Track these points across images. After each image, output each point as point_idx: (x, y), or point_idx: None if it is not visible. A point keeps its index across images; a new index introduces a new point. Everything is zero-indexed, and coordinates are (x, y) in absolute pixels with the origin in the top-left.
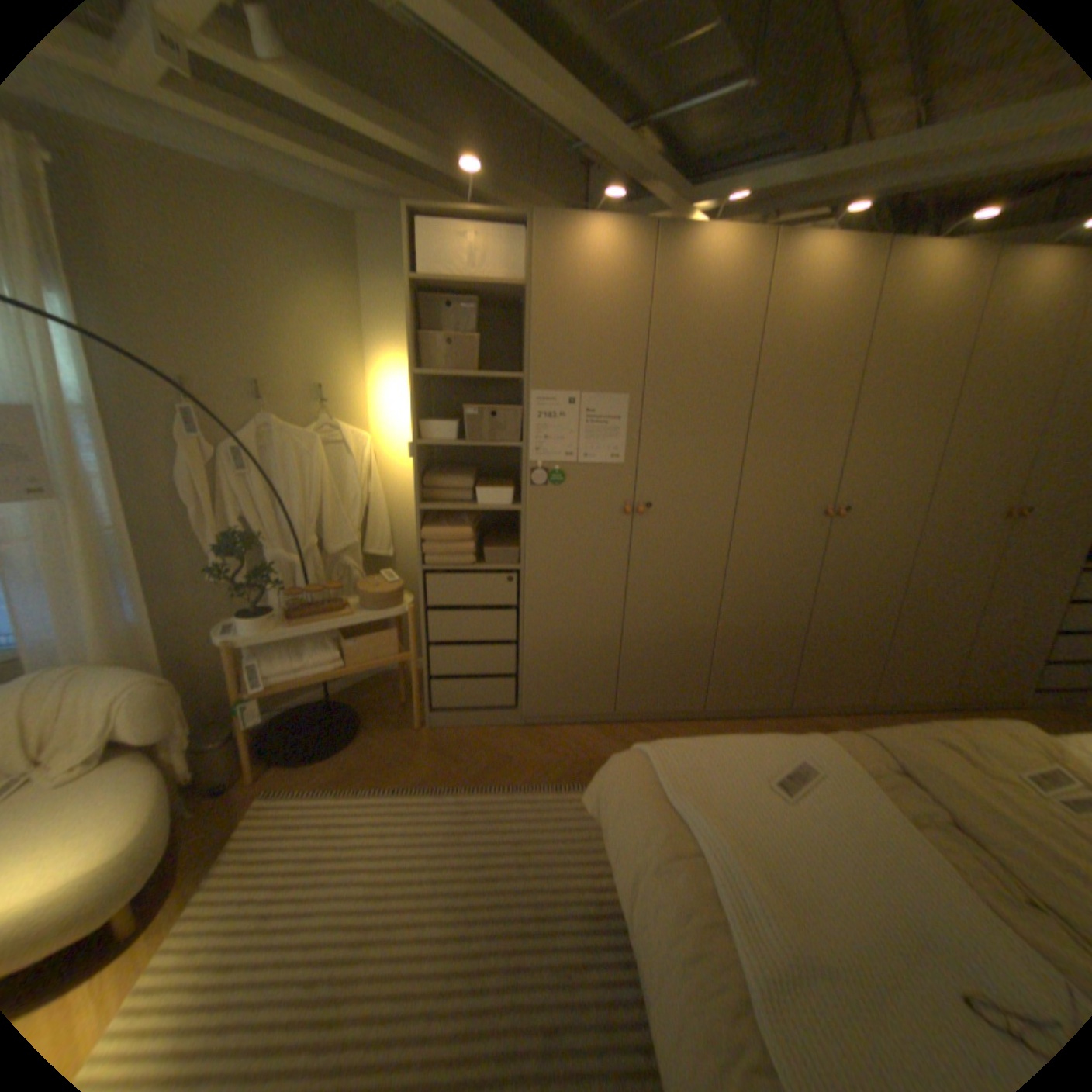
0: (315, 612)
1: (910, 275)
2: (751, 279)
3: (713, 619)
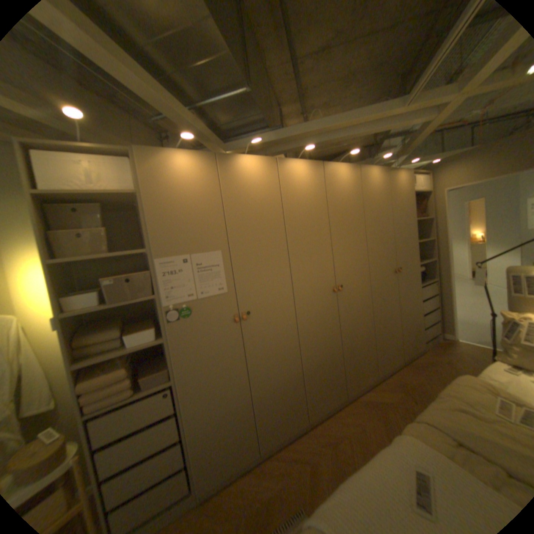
0: None
1: (334, 178)
2: (271, 182)
3: (299, 367)
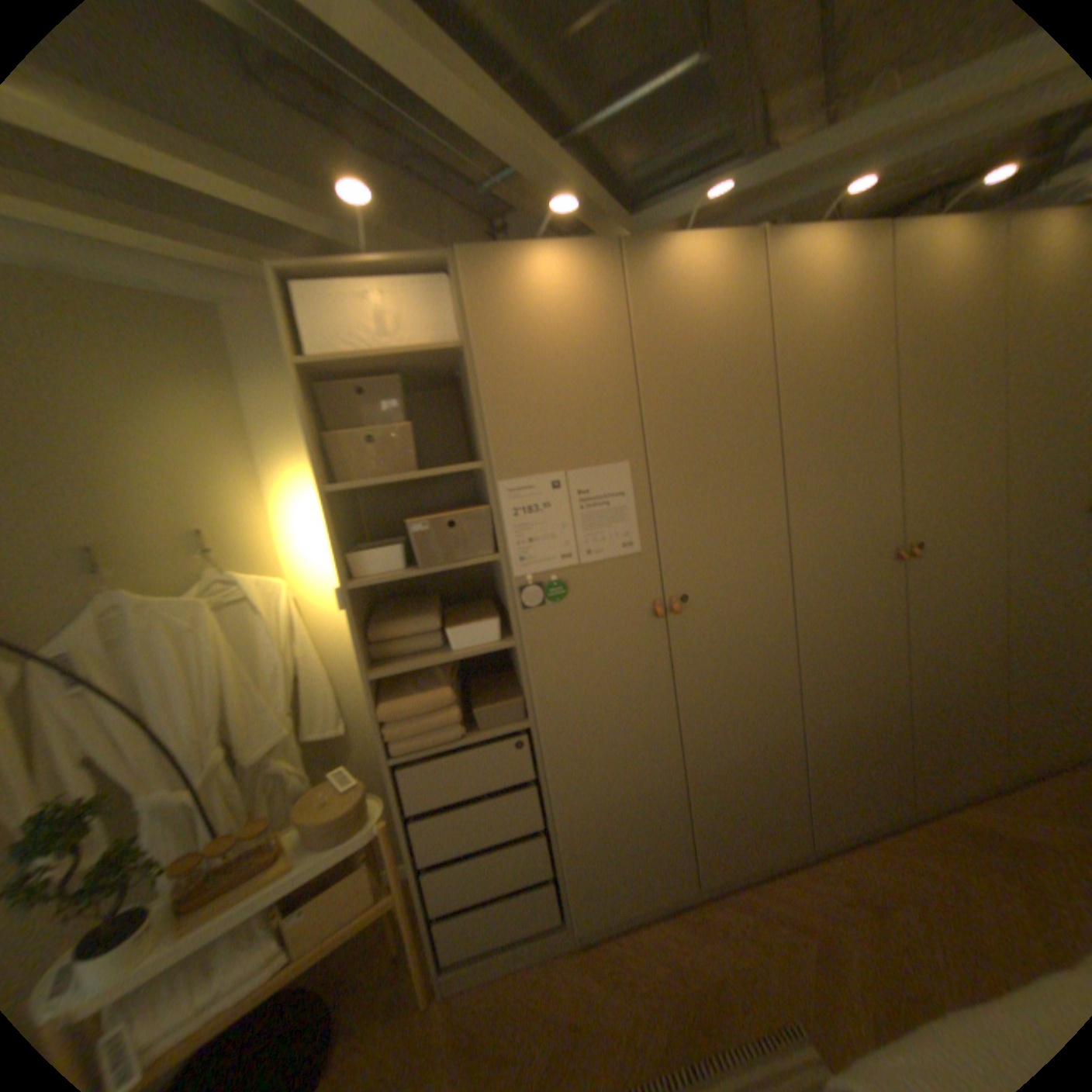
0: (229, 885)
1: (922, 261)
2: (748, 293)
3: (798, 725)
